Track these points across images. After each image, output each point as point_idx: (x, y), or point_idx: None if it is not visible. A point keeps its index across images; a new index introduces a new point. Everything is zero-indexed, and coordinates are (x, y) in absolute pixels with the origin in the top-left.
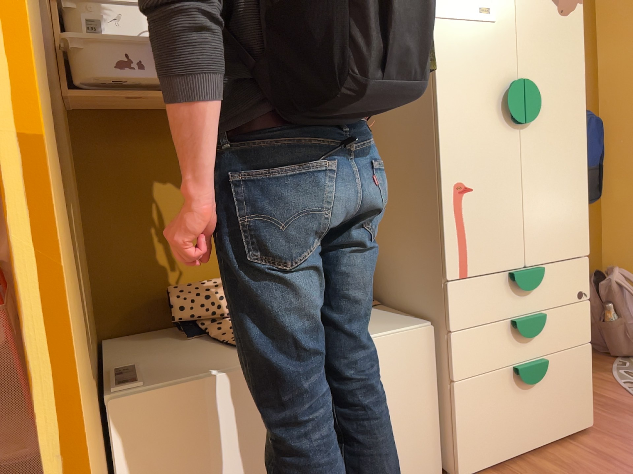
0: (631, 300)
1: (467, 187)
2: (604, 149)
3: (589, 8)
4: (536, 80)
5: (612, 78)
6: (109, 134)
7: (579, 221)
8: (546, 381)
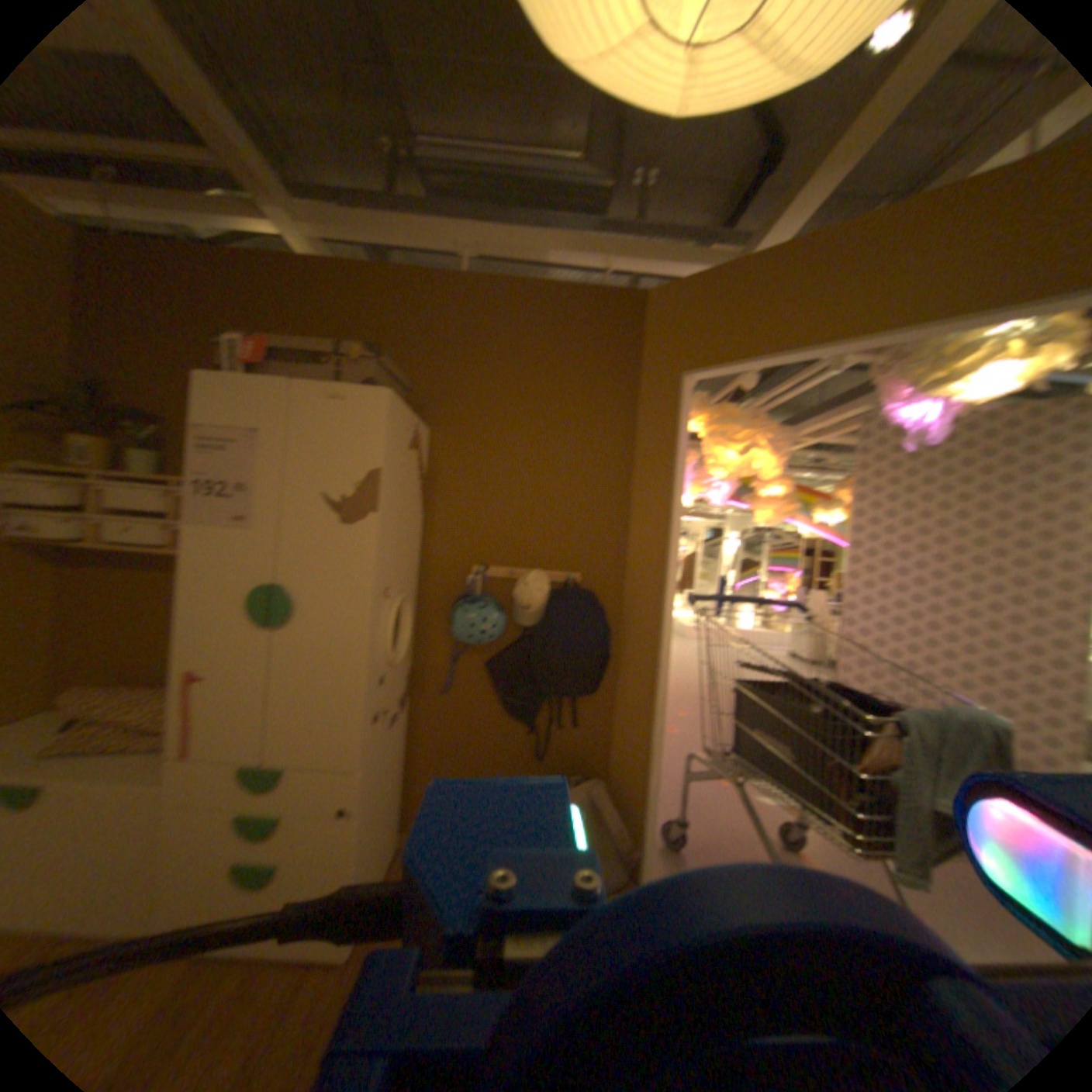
0: (628, 833)
1: (190, 680)
2: (623, 639)
3: (620, 478)
4: (293, 588)
5: (637, 560)
6: (74, 564)
7: (340, 738)
8: (272, 896)
